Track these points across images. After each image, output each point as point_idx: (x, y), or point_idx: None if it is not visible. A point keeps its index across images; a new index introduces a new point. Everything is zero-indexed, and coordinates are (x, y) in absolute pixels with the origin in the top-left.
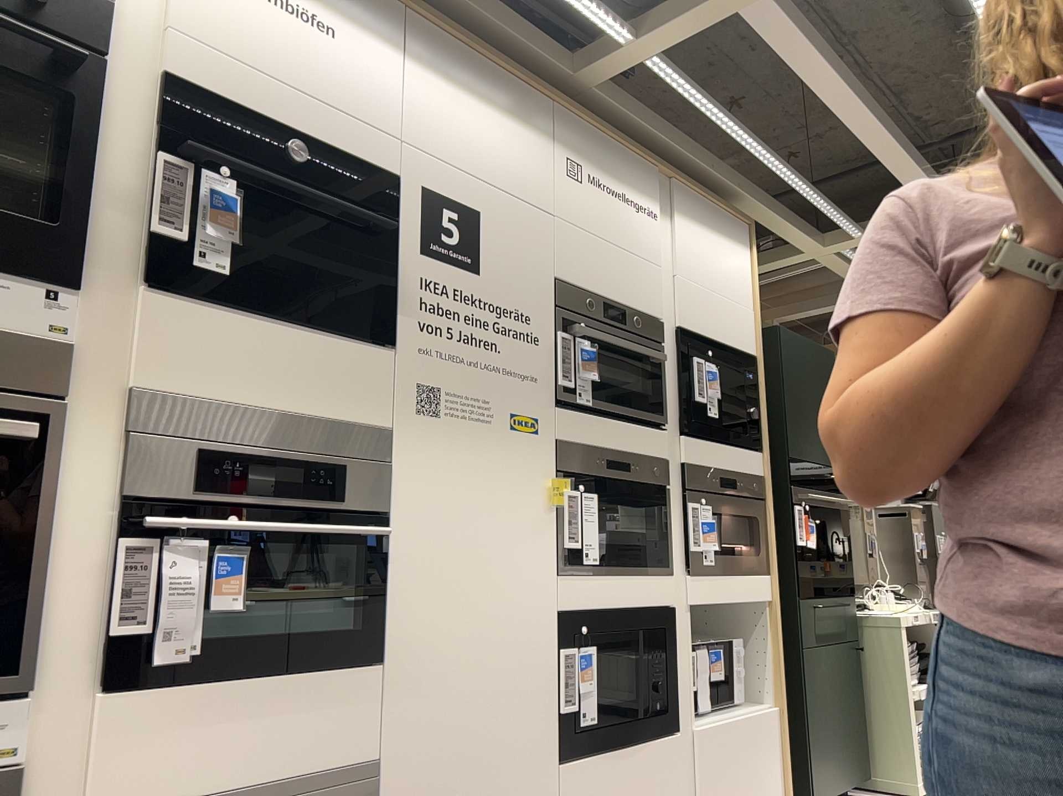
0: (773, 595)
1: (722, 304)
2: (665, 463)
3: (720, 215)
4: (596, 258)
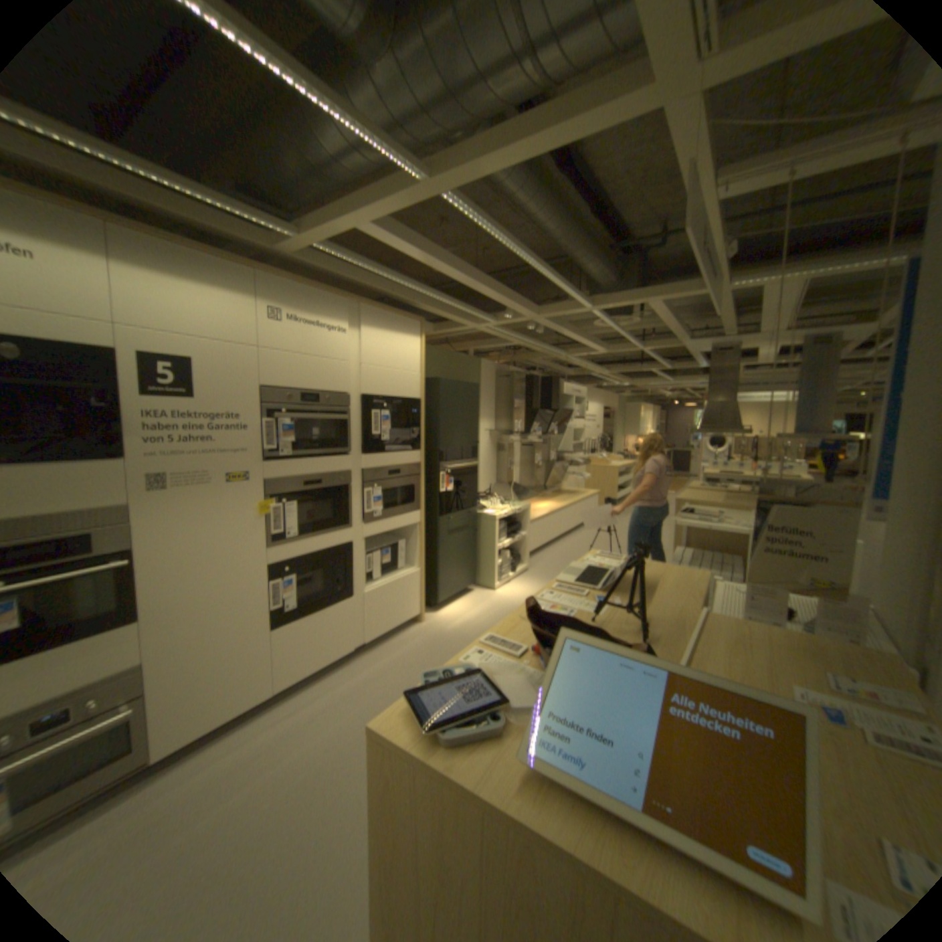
0: (421, 520)
1: (397, 375)
2: (347, 474)
3: (399, 320)
4: (294, 369)
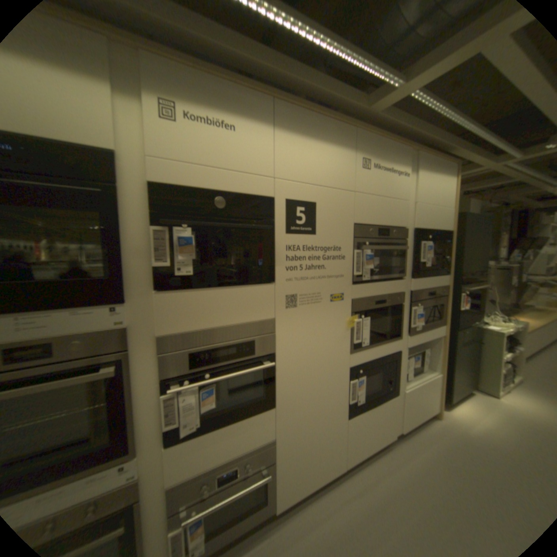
0: (447, 334)
1: (439, 210)
2: (402, 294)
3: (444, 162)
4: (376, 207)
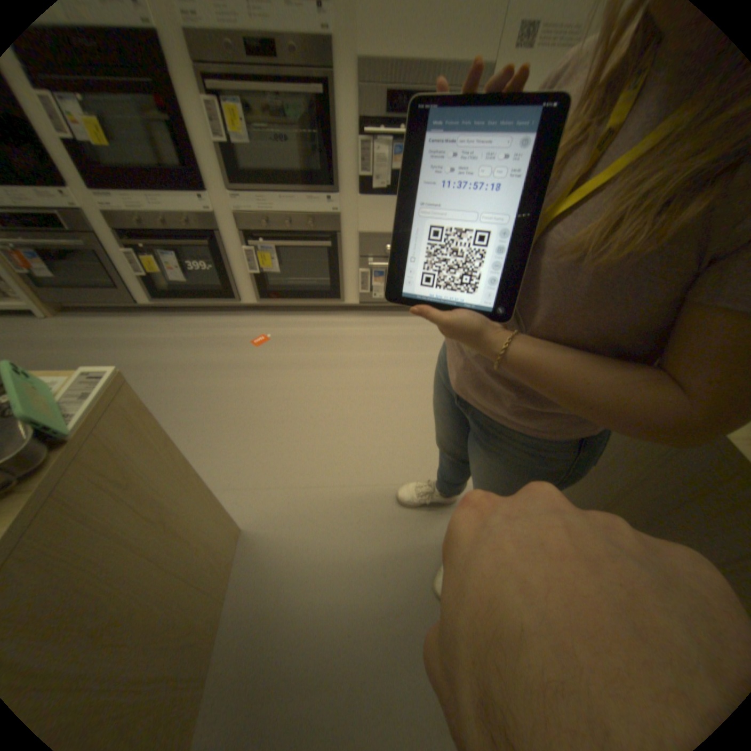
0: None
1: None
2: None
3: None
4: None
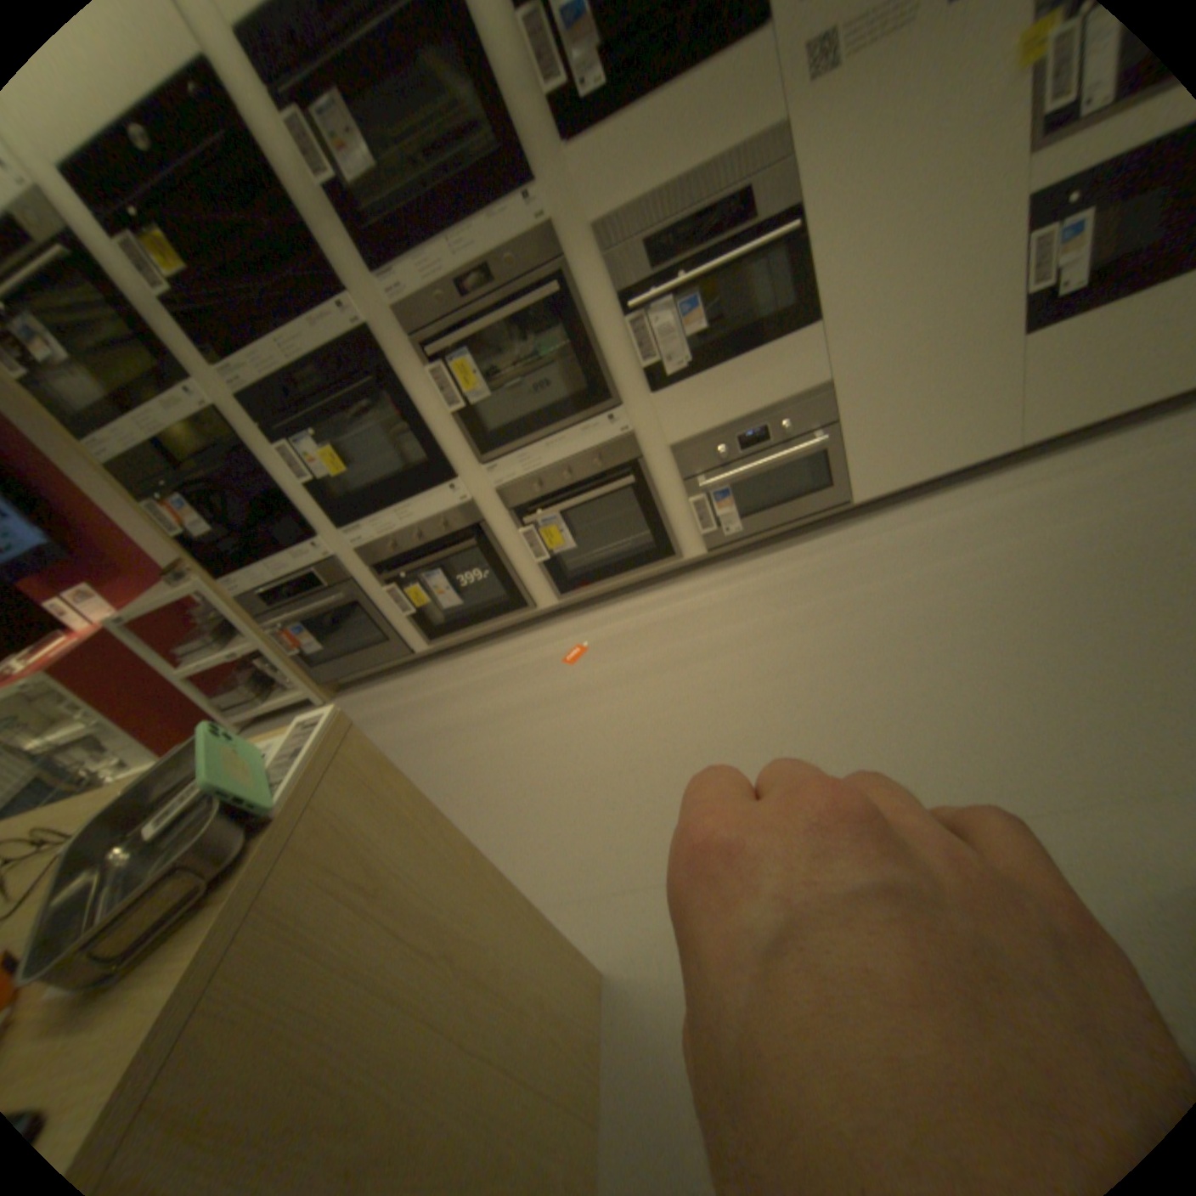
0: None
1: None
2: None
3: None
4: None
